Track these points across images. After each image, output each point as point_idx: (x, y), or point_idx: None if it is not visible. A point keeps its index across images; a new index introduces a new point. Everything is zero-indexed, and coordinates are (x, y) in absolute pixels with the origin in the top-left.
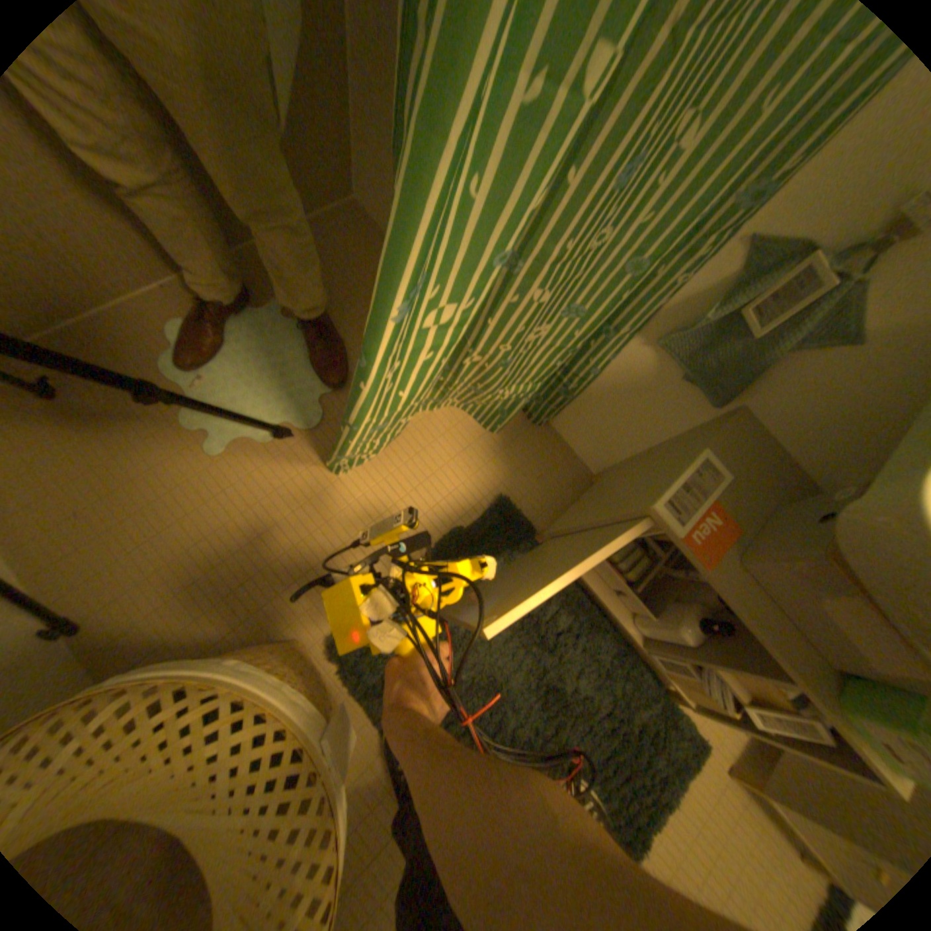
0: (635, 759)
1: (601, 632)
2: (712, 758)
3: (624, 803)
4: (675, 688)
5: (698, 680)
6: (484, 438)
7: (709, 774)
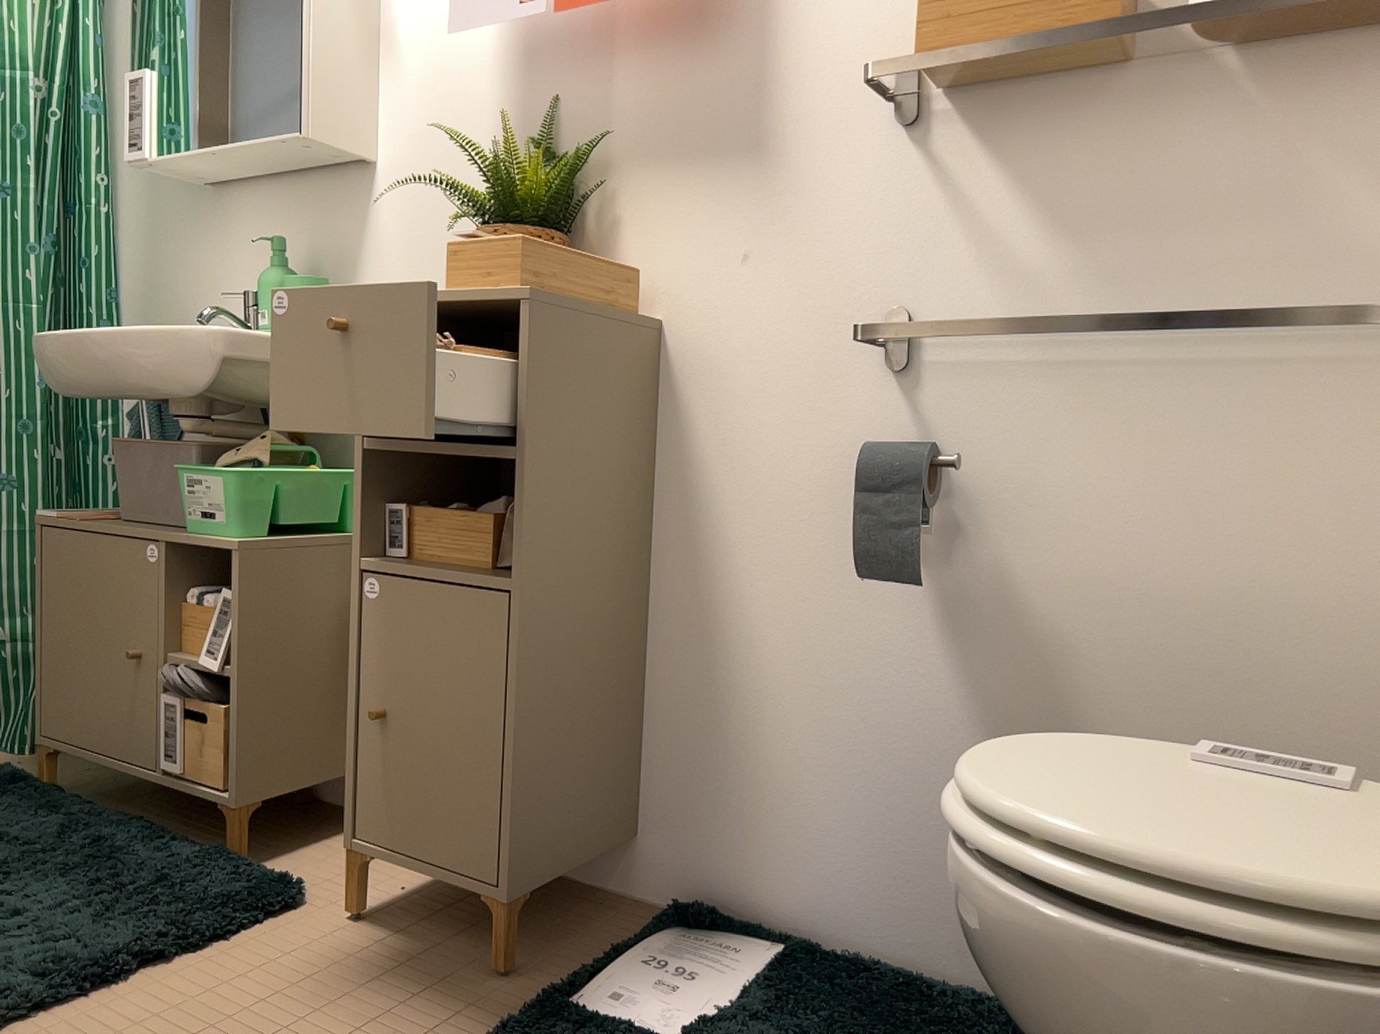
0: (136, 886)
1: (130, 817)
2: (308, 885)
3: (90, 917)
4: (214, 791)
5: (186, 701)
6: (20, 751)
7: (307, 911)
